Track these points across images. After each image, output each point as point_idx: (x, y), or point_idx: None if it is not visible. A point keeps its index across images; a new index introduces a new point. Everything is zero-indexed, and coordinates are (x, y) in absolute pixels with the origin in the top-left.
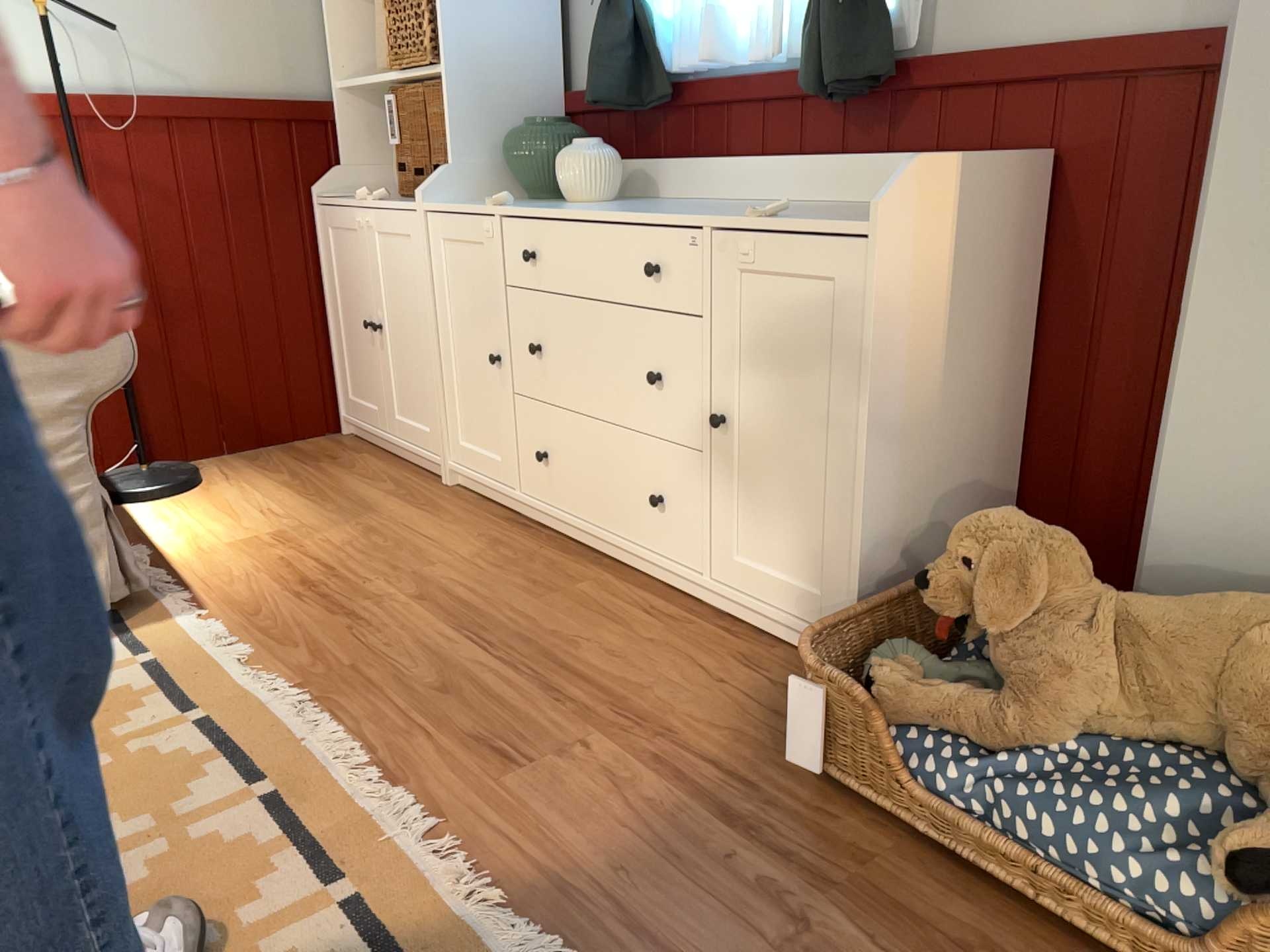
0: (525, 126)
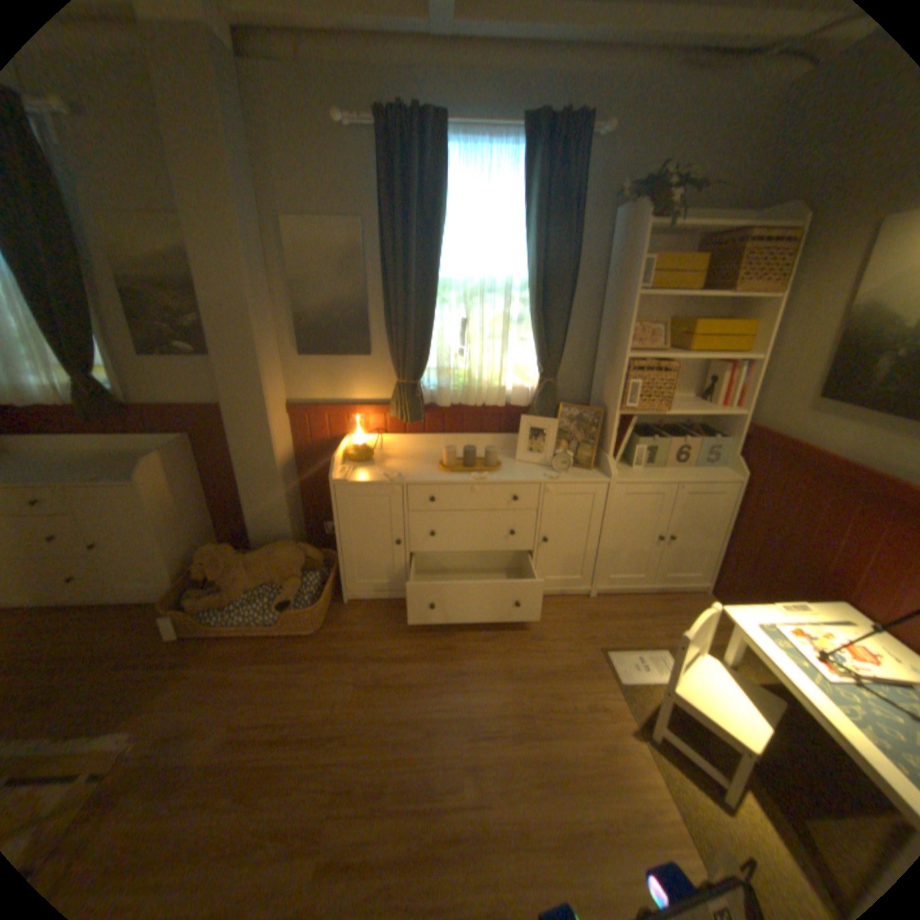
0: None
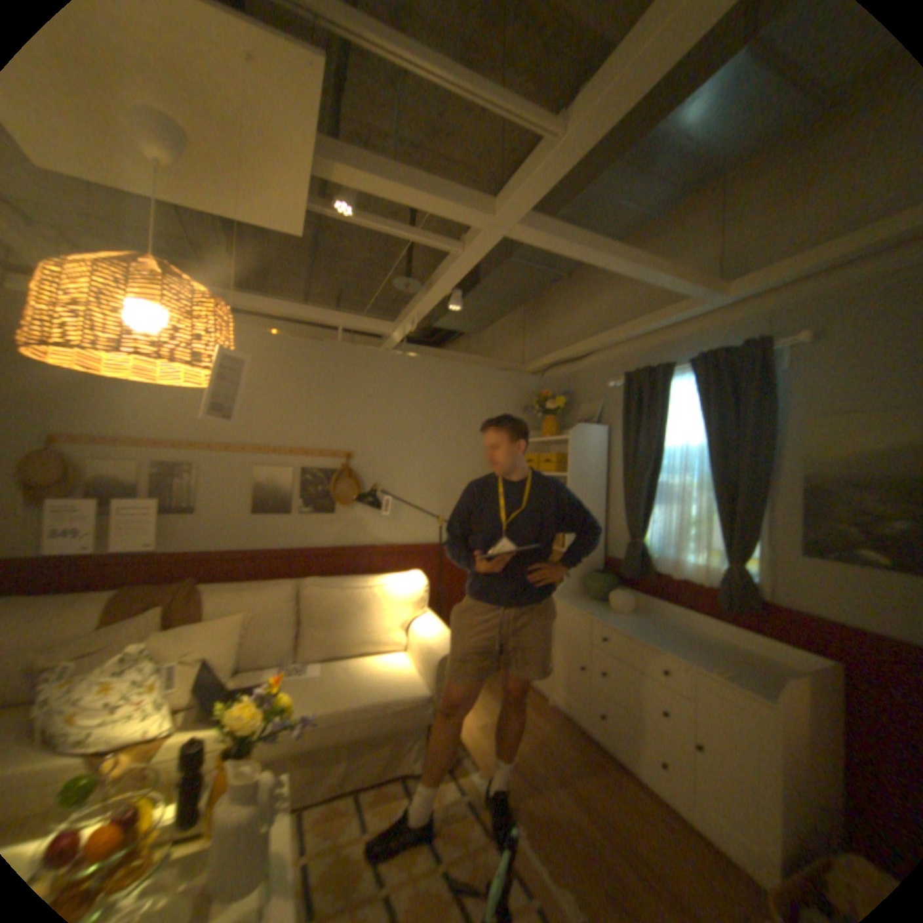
0: (595, 574)
